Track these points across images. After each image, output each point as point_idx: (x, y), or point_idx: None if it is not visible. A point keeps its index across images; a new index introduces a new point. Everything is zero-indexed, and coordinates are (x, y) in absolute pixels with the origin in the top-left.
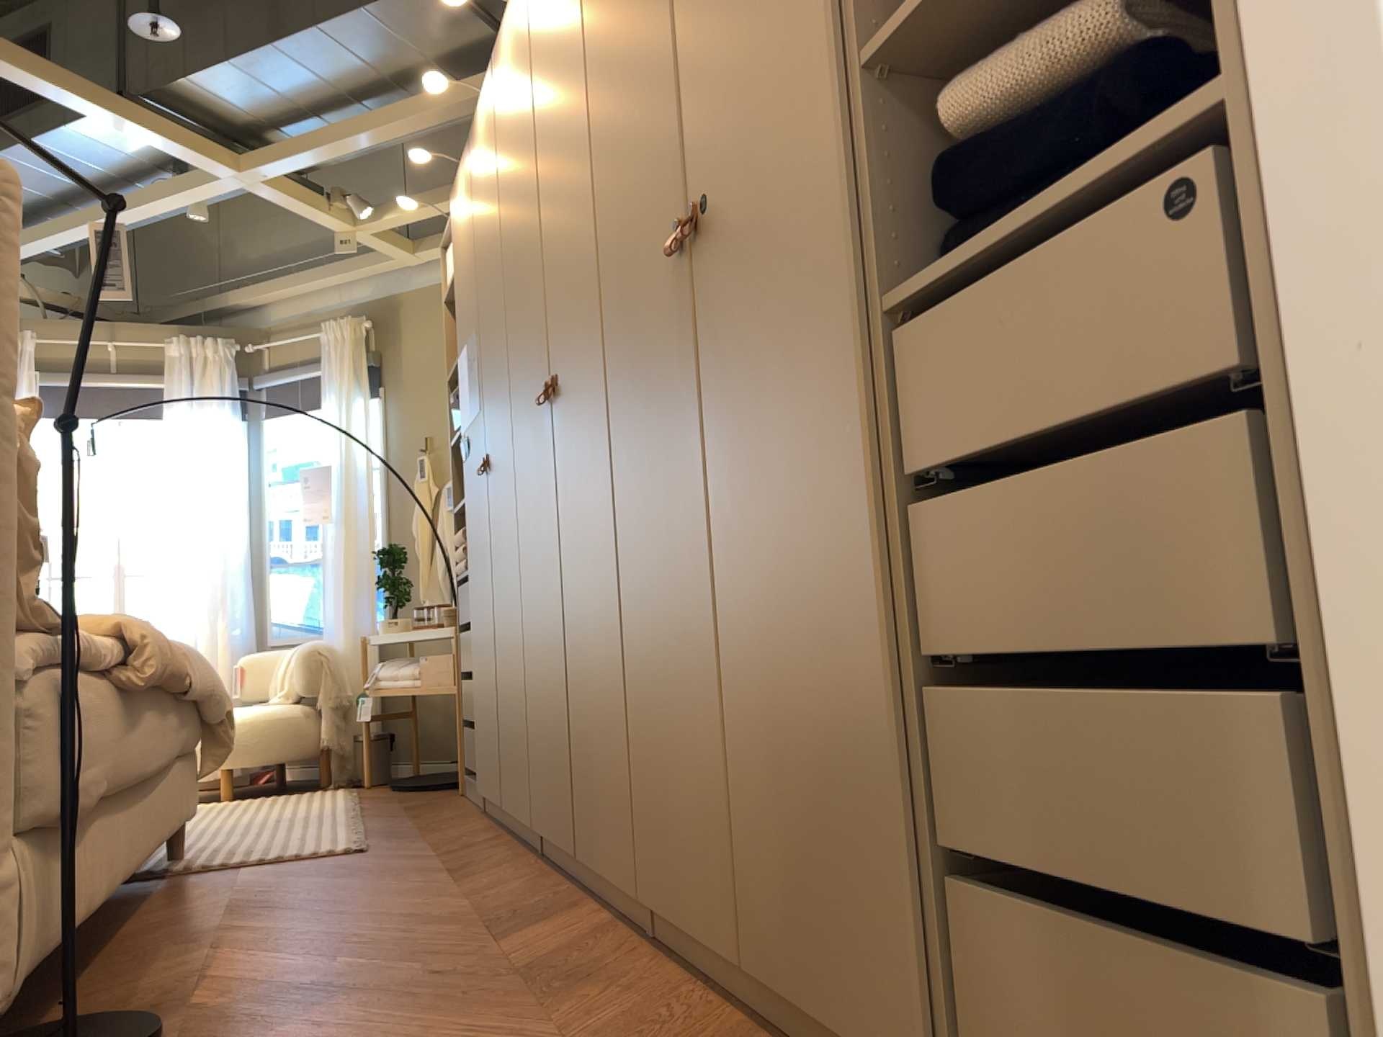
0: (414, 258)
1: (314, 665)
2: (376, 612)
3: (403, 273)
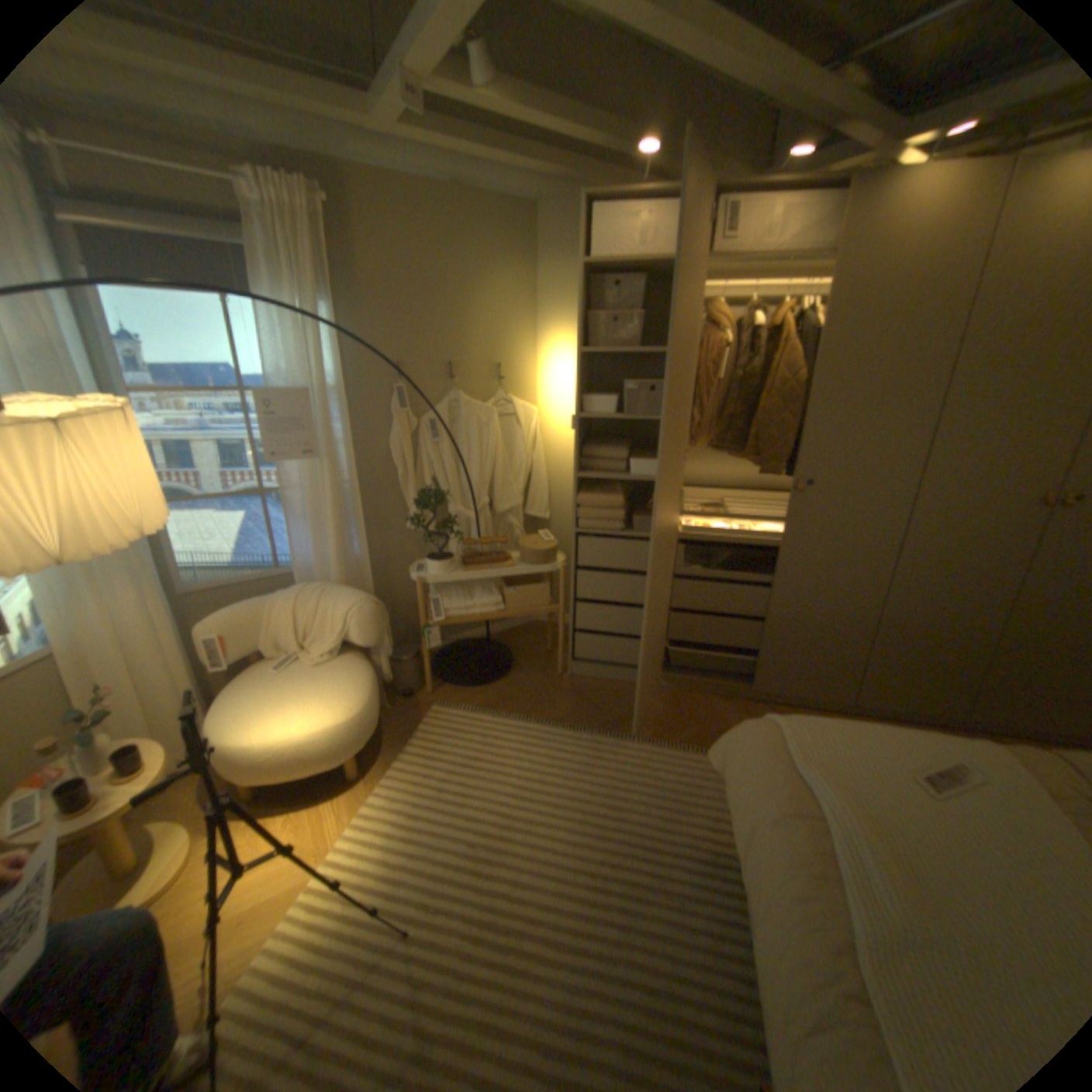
0: (397, 123)
1: (375, 624)
2: (351, 545)
3: (344, 125)
